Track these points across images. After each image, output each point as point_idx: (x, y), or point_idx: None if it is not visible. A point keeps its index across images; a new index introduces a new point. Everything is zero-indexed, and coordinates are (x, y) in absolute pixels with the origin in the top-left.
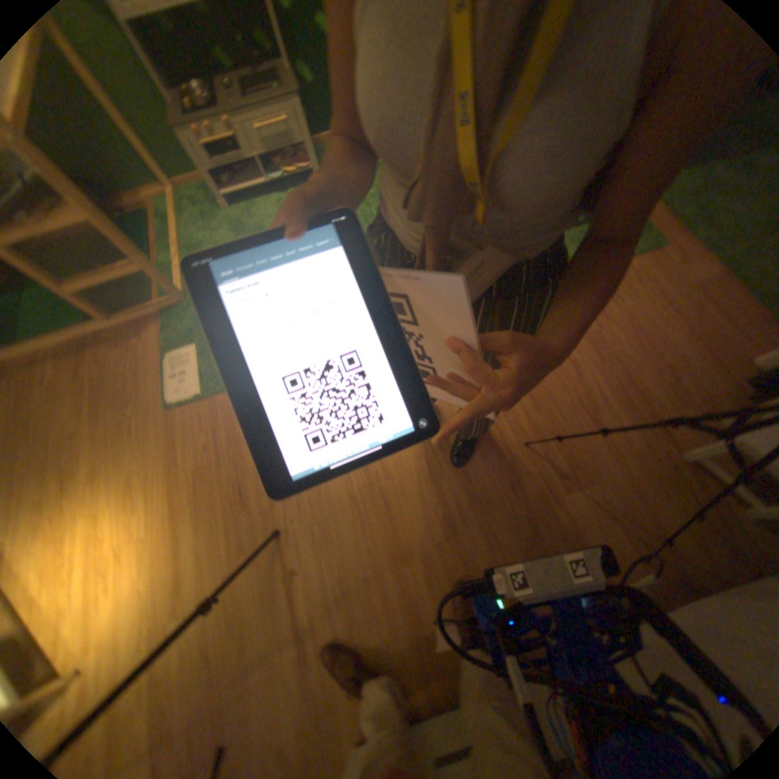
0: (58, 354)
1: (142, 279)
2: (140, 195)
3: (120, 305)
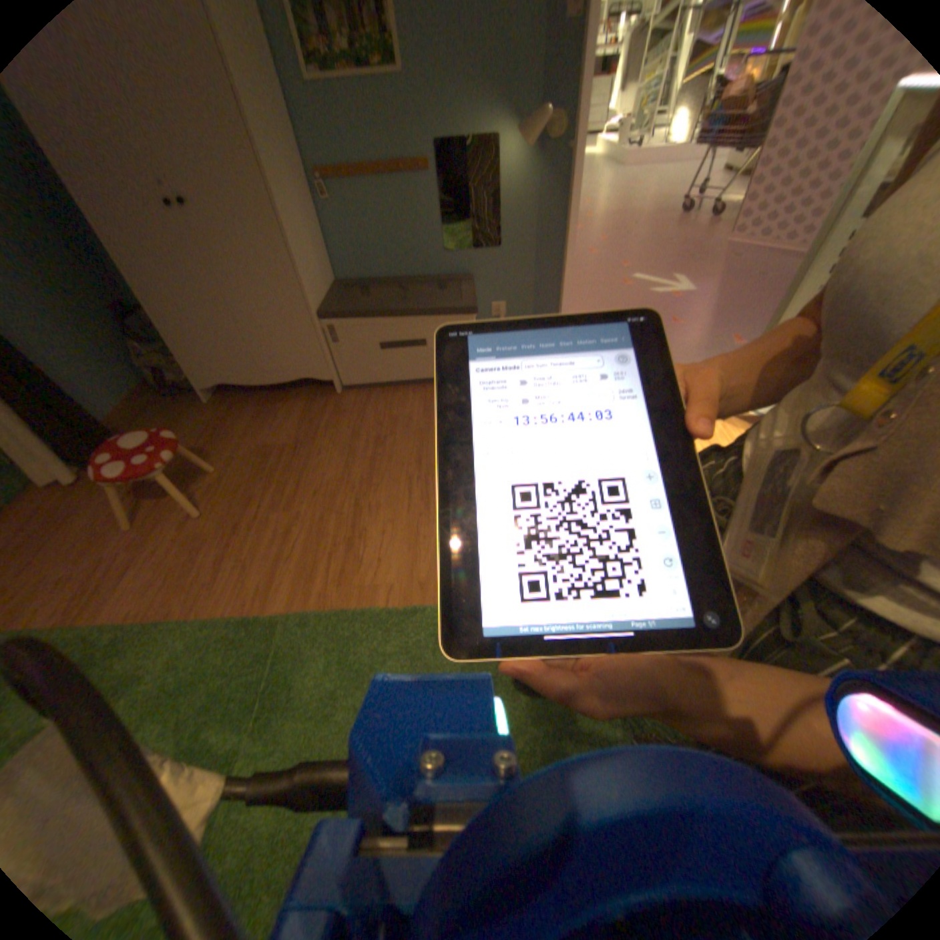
0: None
1: None
2: None
3: None
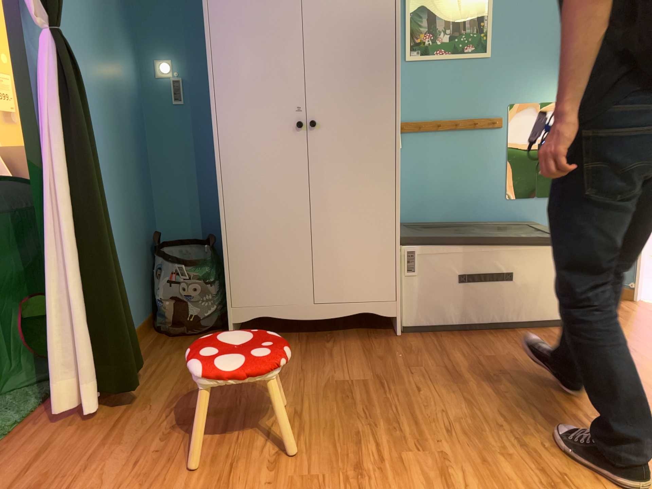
0: None
1: None
2: None
3: None
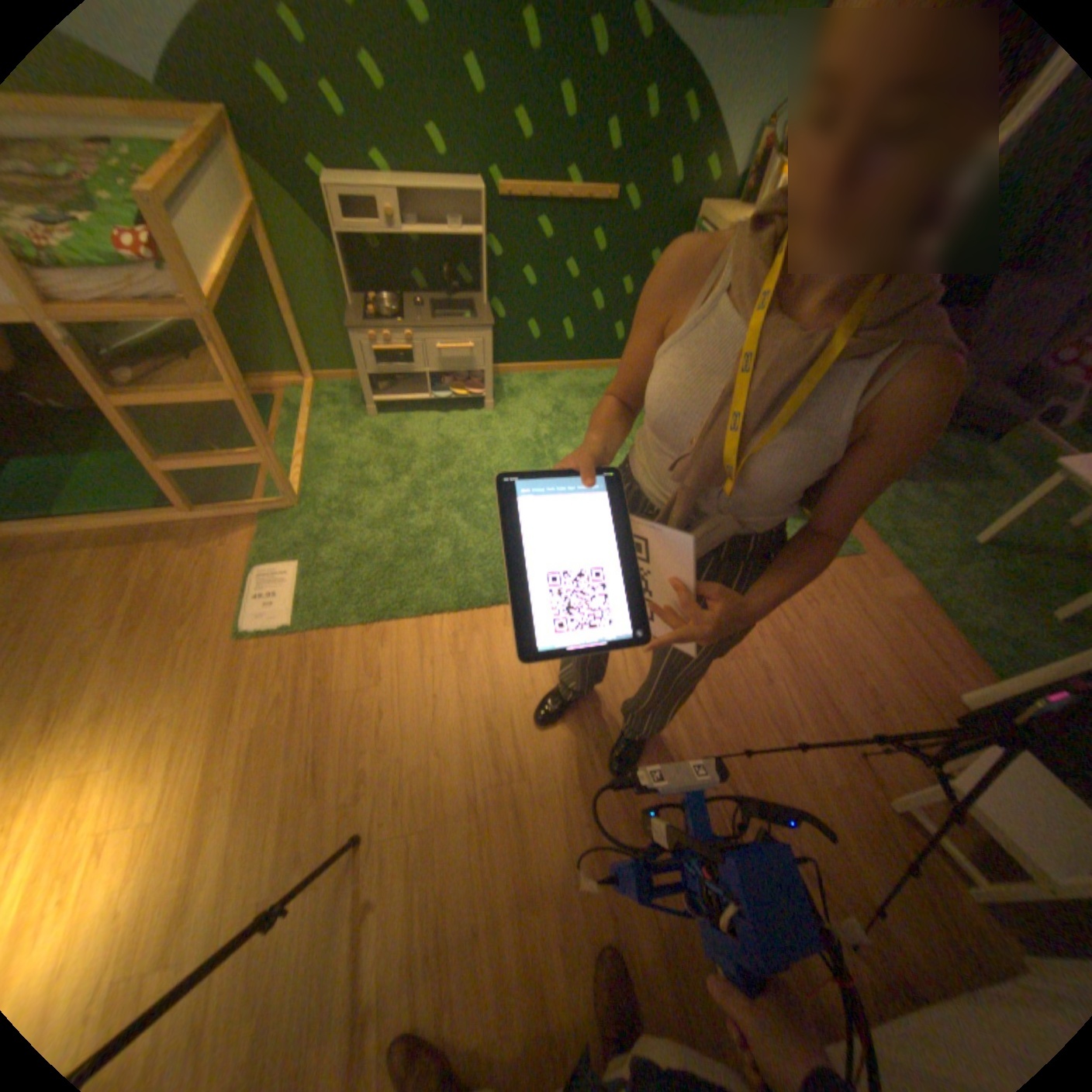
0: (105, 538)
1: (249, 470)
2: (274, 379)
3: (212, 495)
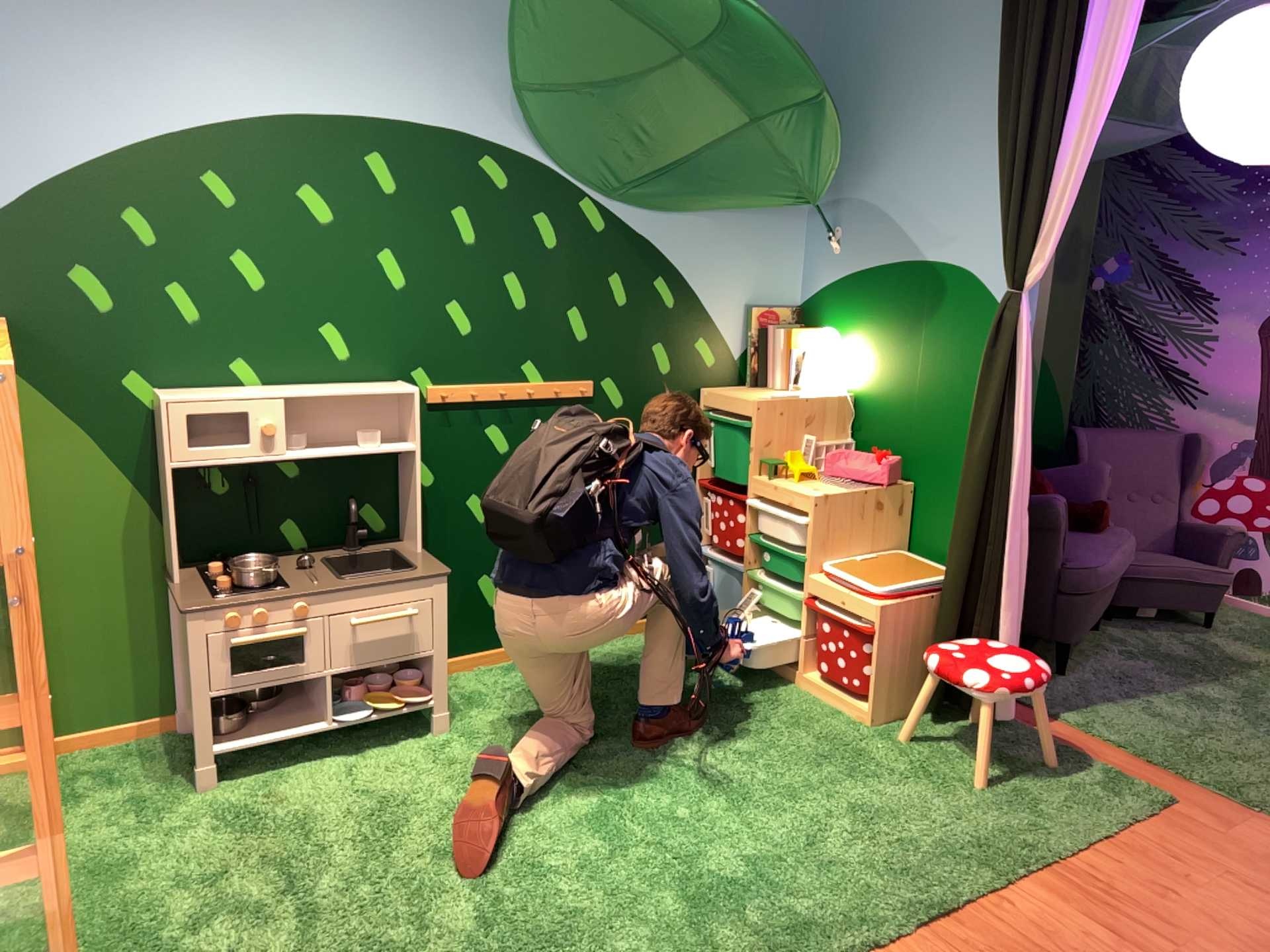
0: None
1: None
2: None
3: None
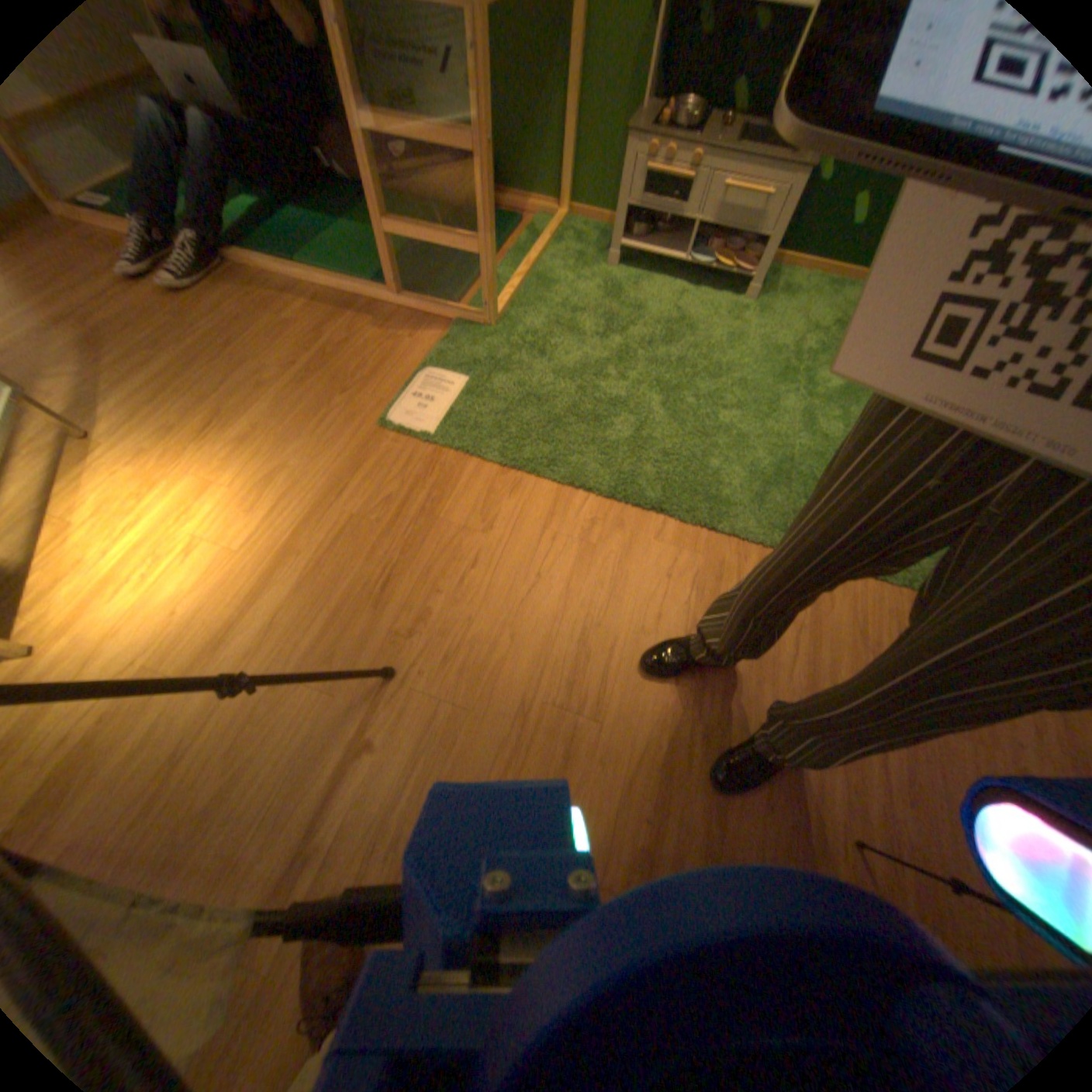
0: (320, 294)
1: (465, 276)
2: (528, 198)
3: (422, 287)
